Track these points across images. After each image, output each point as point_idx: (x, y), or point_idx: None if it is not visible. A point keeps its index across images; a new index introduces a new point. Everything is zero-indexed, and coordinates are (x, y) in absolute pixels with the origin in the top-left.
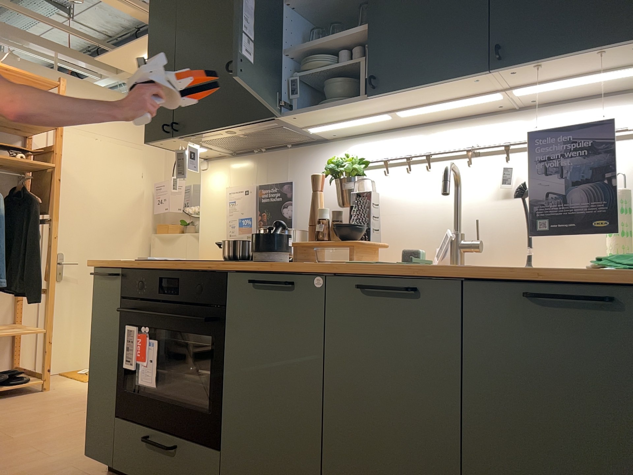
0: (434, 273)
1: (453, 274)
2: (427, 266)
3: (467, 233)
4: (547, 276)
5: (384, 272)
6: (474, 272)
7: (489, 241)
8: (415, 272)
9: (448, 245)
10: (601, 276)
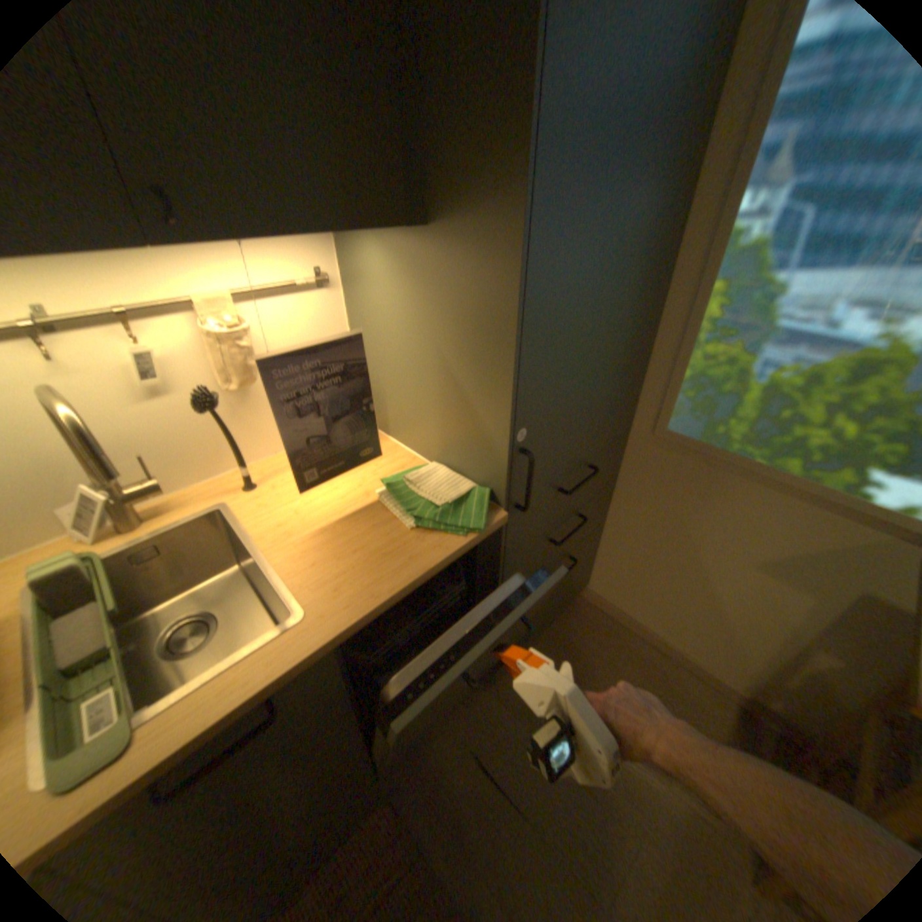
0: (293, 673)
1: (322, 653)
2: (253, 660)
3: (117, 473)
4: (418, 583)
5: (186, 734)
6: (350, 633)
7: (155, 463)
8: (261, 694)
9: (100, 510)
10: (457, 556)
